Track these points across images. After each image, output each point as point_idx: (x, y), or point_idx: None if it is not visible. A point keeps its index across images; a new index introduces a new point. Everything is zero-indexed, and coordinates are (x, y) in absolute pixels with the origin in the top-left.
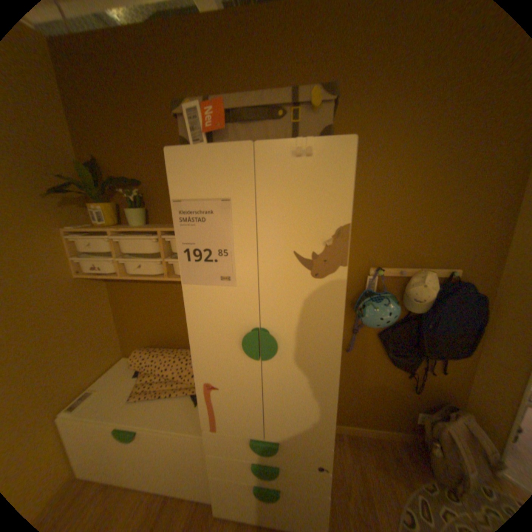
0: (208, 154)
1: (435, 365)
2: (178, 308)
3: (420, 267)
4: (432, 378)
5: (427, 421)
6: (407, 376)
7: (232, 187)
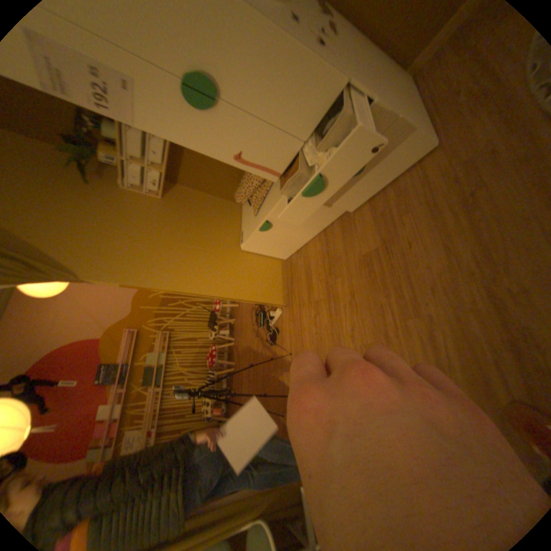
0: None
1: None
2: None
3: None
4: None
5: None
6: None
7: None
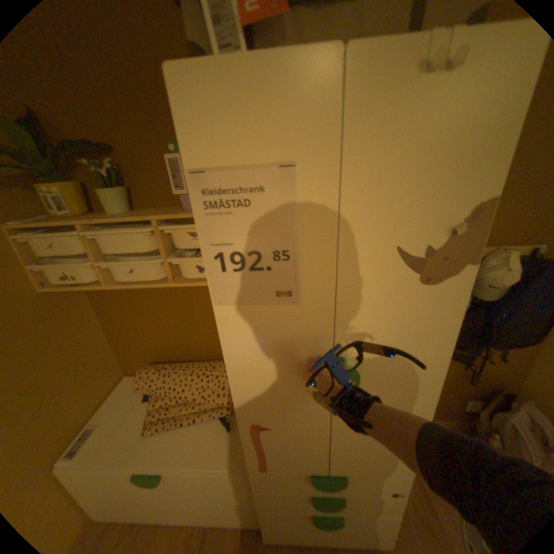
0: (253, 75)
1: (494, 353)
2: (188, 315)
3: (495, 245)
4: (489, 366)
5: (476, 408)
6: (461, 367)
7: (299, 141)
